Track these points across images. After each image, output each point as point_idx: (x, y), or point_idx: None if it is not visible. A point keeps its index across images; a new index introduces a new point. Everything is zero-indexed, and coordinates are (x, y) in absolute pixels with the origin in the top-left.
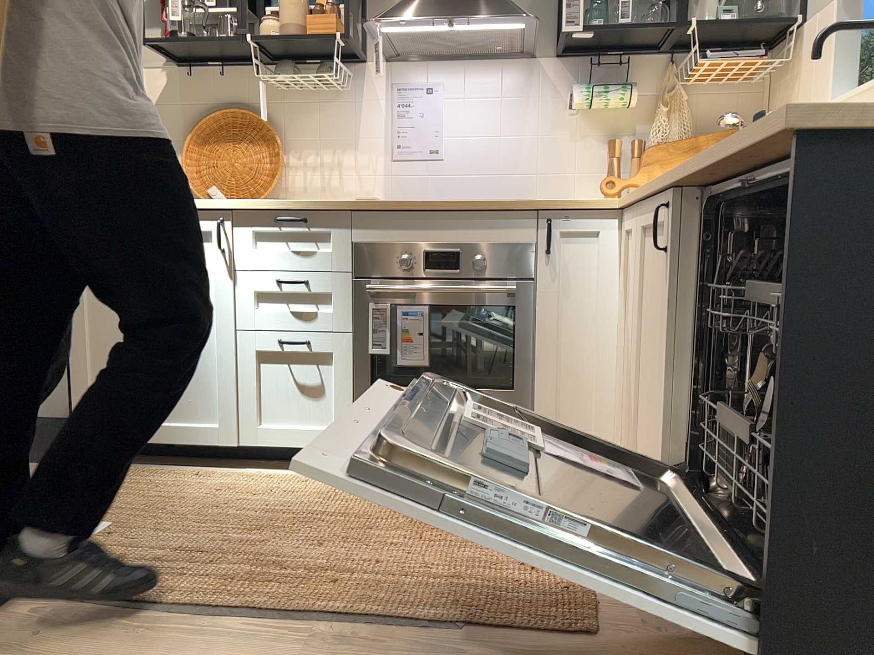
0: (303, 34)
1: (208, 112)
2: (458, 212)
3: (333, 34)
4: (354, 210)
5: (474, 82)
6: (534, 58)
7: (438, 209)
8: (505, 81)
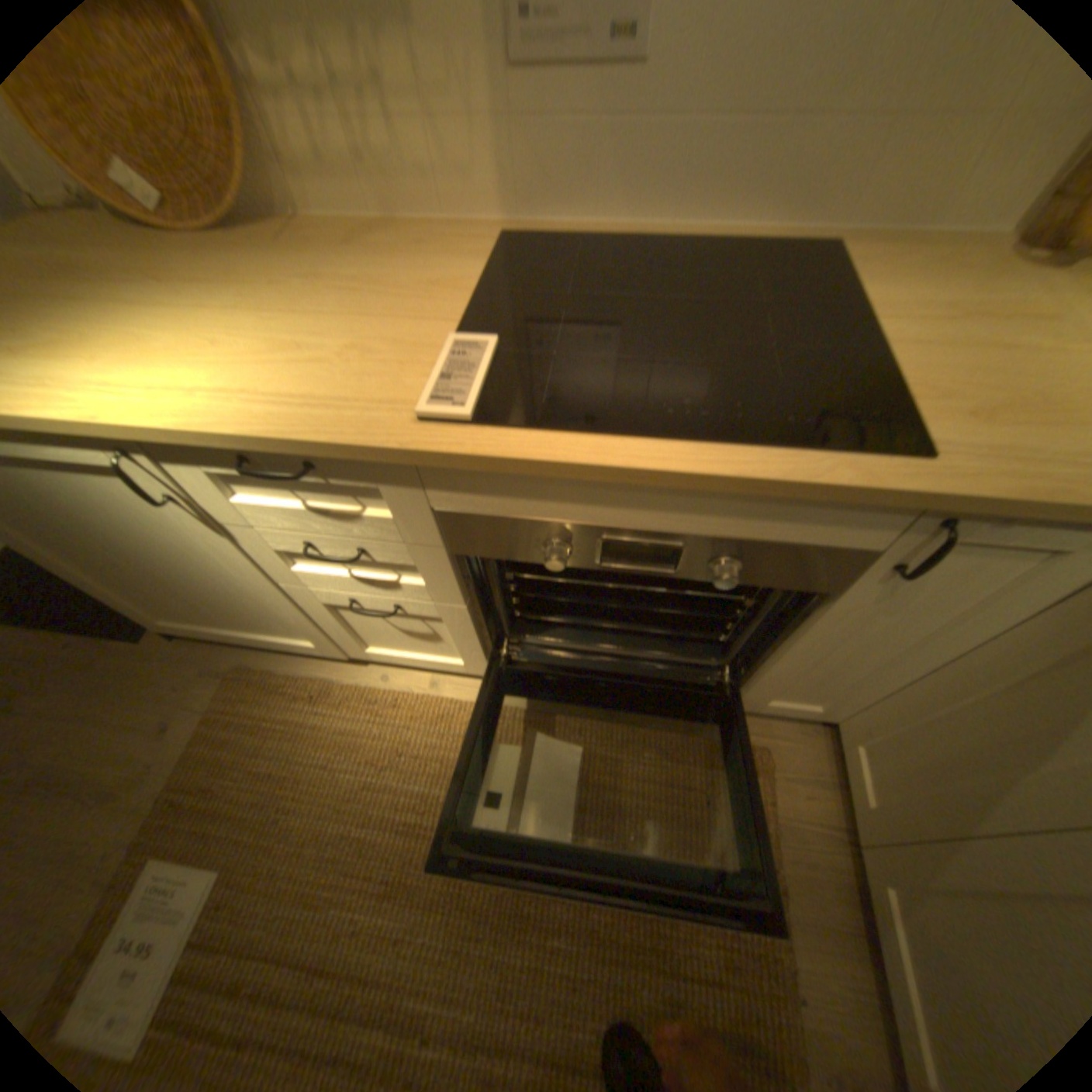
0: None
1: None
2: (697, 486)
3: None
4: (419, 459)
5: None
6: None
7: (642, 479)
8: None
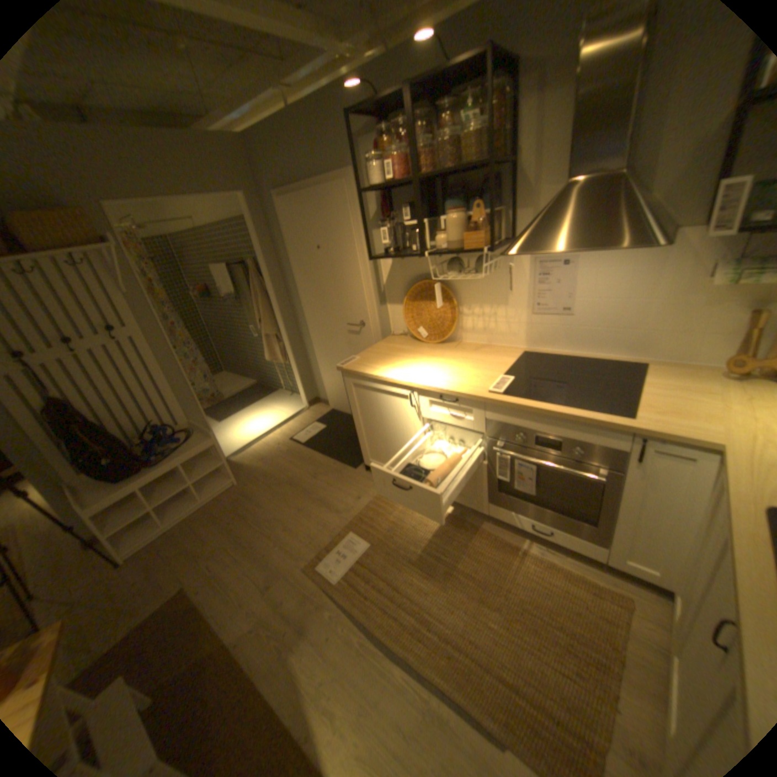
0: (461, 246)
1: (415, 279)
2: (561, 418)
3: (482, 246)
4: (486, 401)
5: (609, 253)
6: (679, 226)
7: (545, 413)
8: (642, 251)
